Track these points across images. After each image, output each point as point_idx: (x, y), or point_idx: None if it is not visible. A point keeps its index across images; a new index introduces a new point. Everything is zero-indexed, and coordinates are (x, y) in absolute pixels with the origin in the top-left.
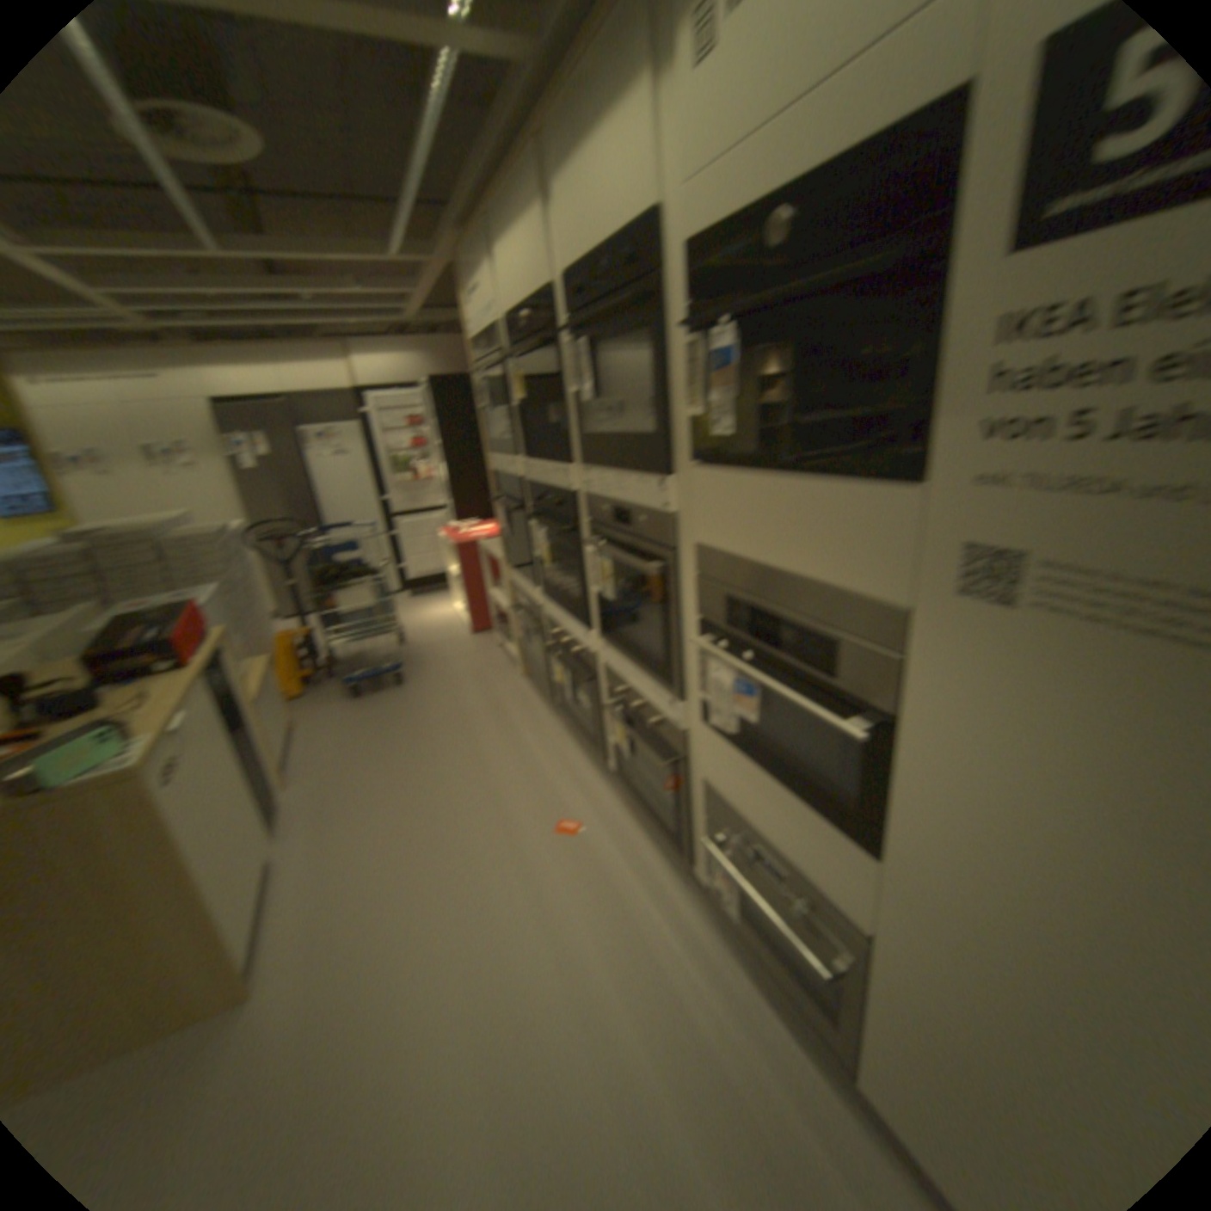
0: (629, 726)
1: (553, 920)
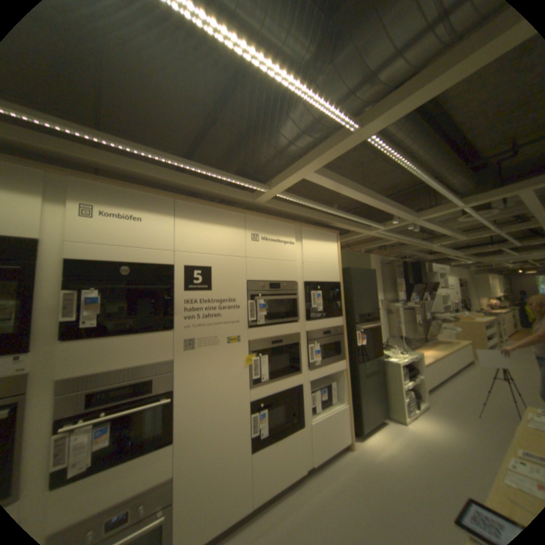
0: None
1: None
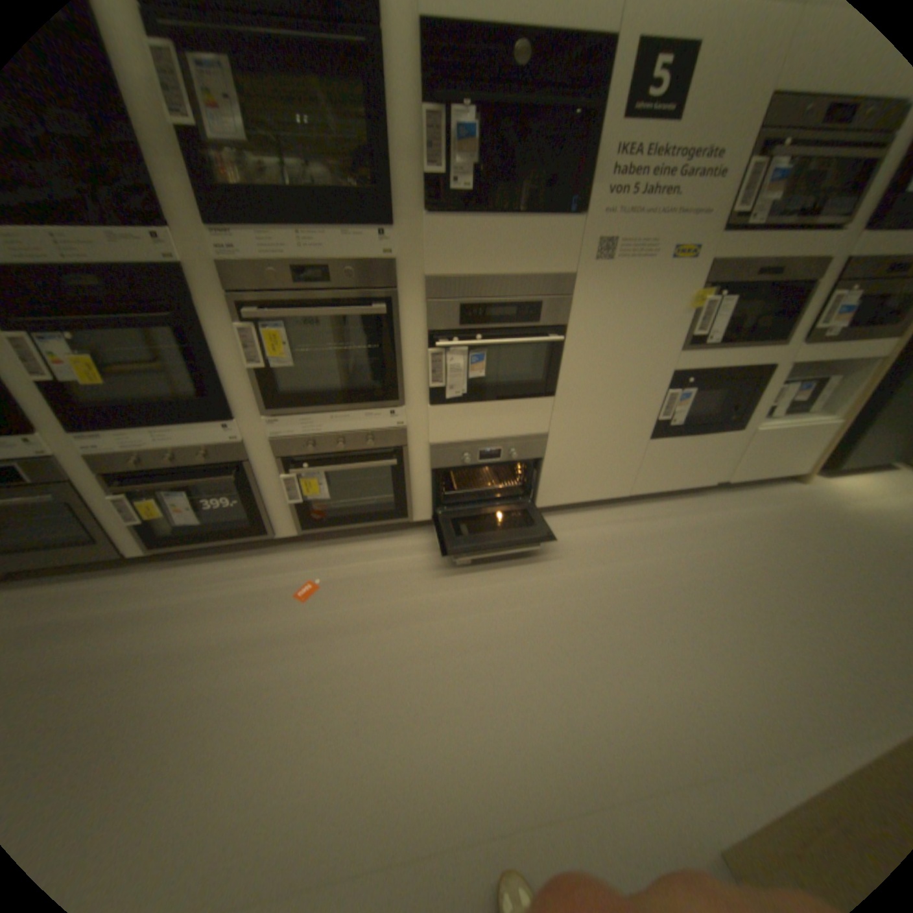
0: (329, 466)
1: (386, 615)
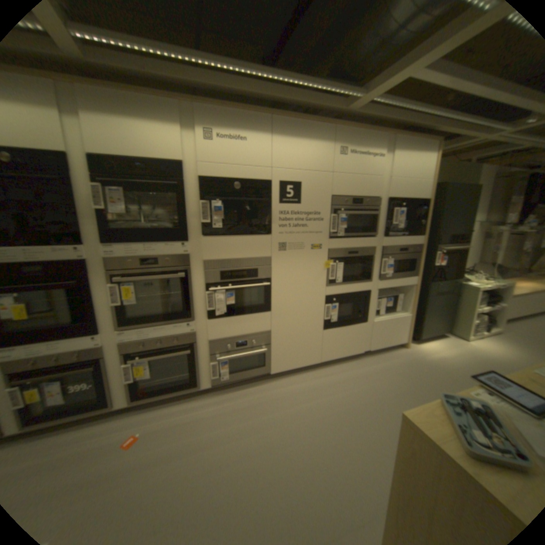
0: (152, 358)
1: (181, 450)
